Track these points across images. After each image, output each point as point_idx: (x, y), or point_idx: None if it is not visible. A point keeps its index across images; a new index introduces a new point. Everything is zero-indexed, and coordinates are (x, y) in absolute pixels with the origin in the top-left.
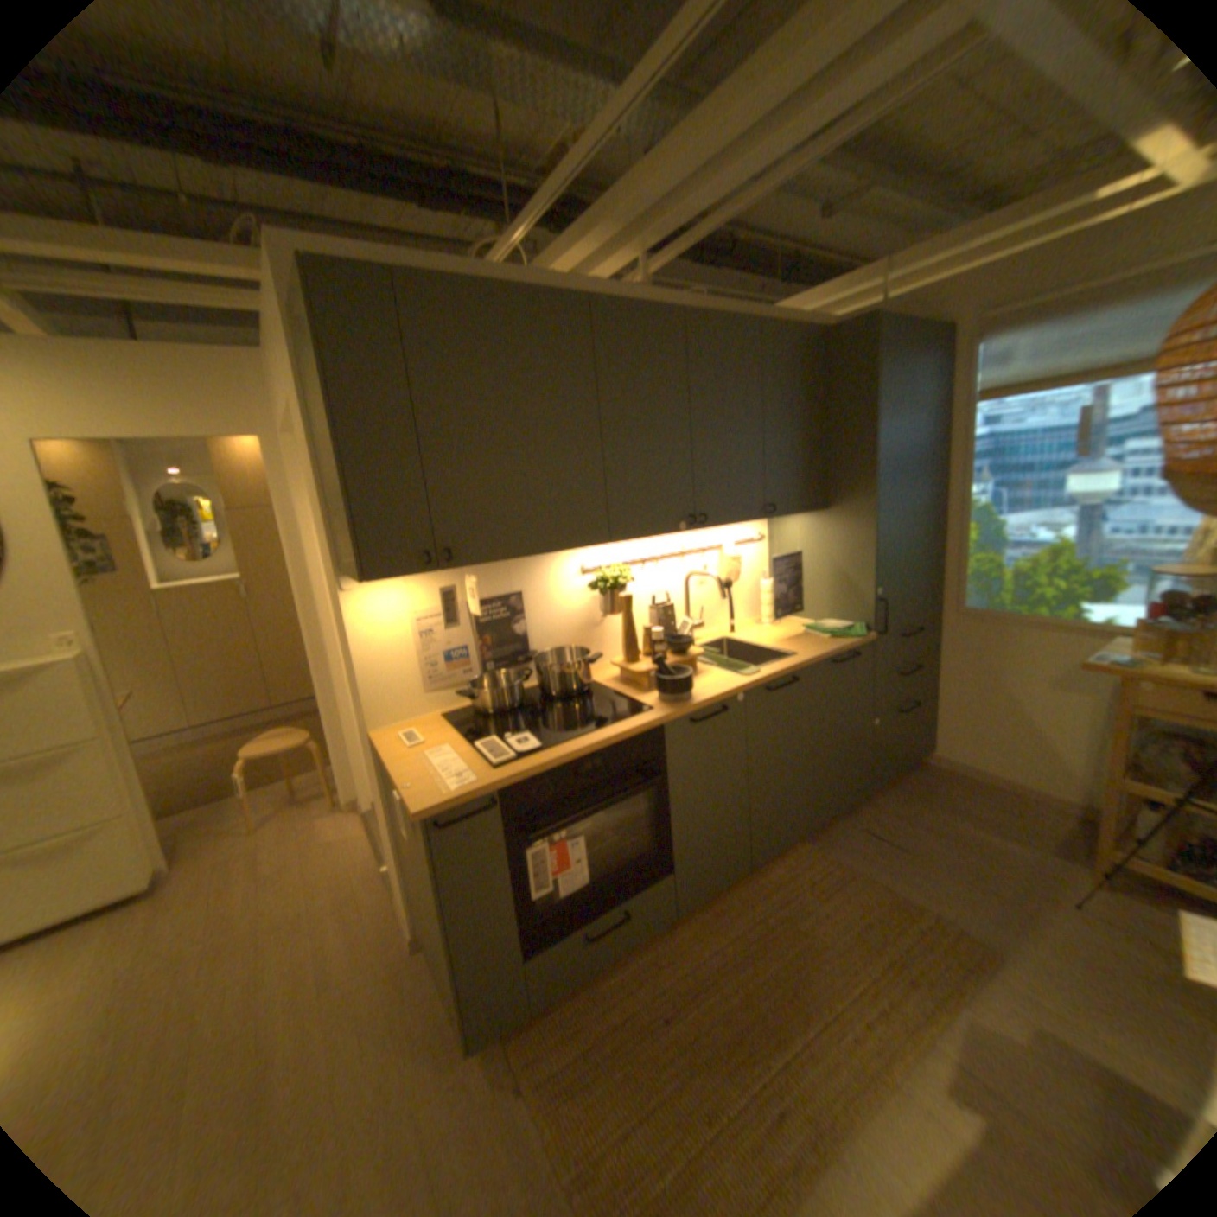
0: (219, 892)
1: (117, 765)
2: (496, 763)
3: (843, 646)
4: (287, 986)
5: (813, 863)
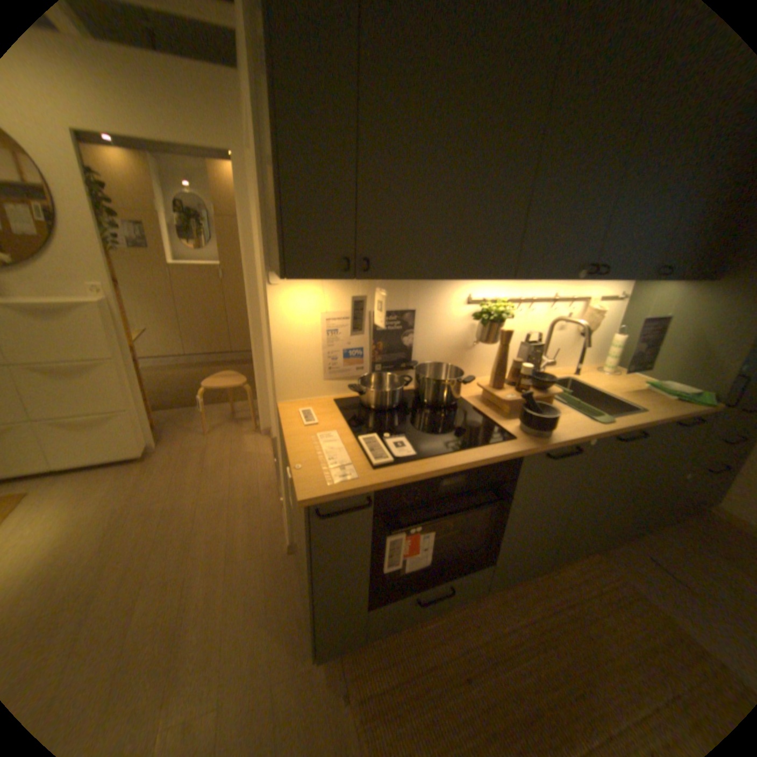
0: (180, 469)
1: (125, 377)
2: (376, 463)
3: (692, 410)
4: (207, 551)
5: (603, 574)
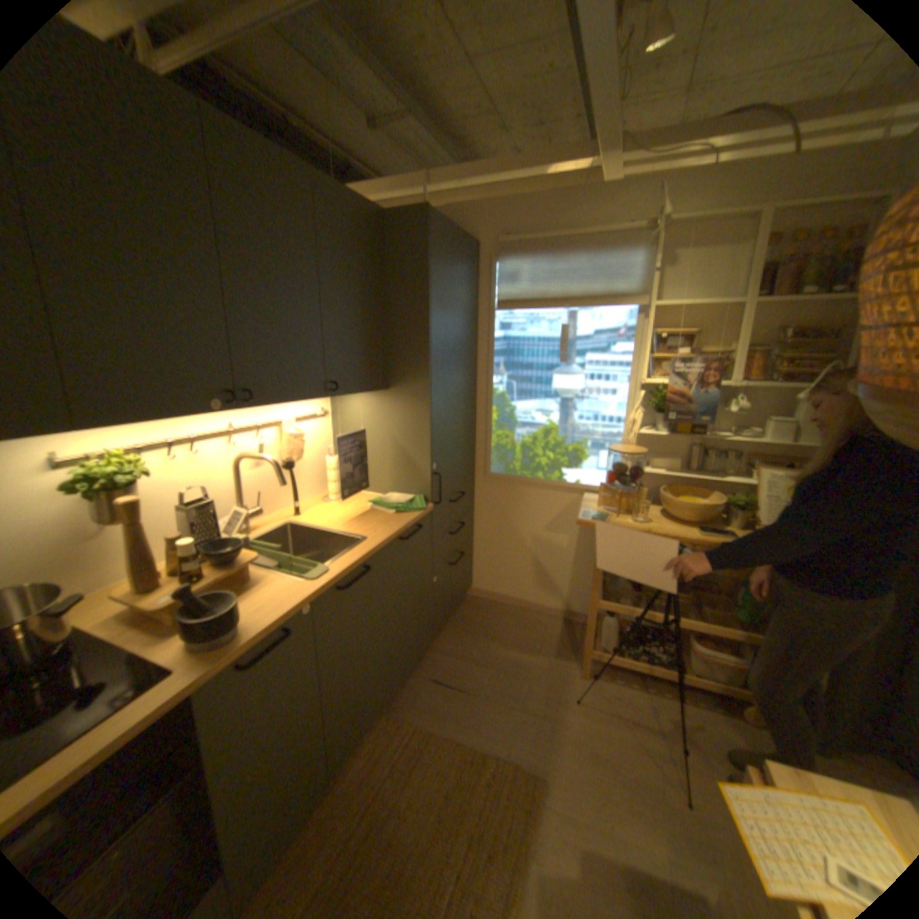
0: None
1: None
2: None
3: (407, 521)
4: None
5: (389, 738)
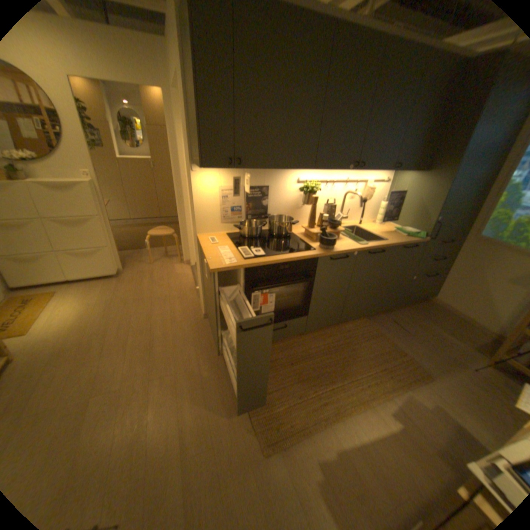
0: (139, 281)
1: (104, 228)
2: (245, 258)
3: (411, 240)
4: (160, 318)
5: (366, 326)
